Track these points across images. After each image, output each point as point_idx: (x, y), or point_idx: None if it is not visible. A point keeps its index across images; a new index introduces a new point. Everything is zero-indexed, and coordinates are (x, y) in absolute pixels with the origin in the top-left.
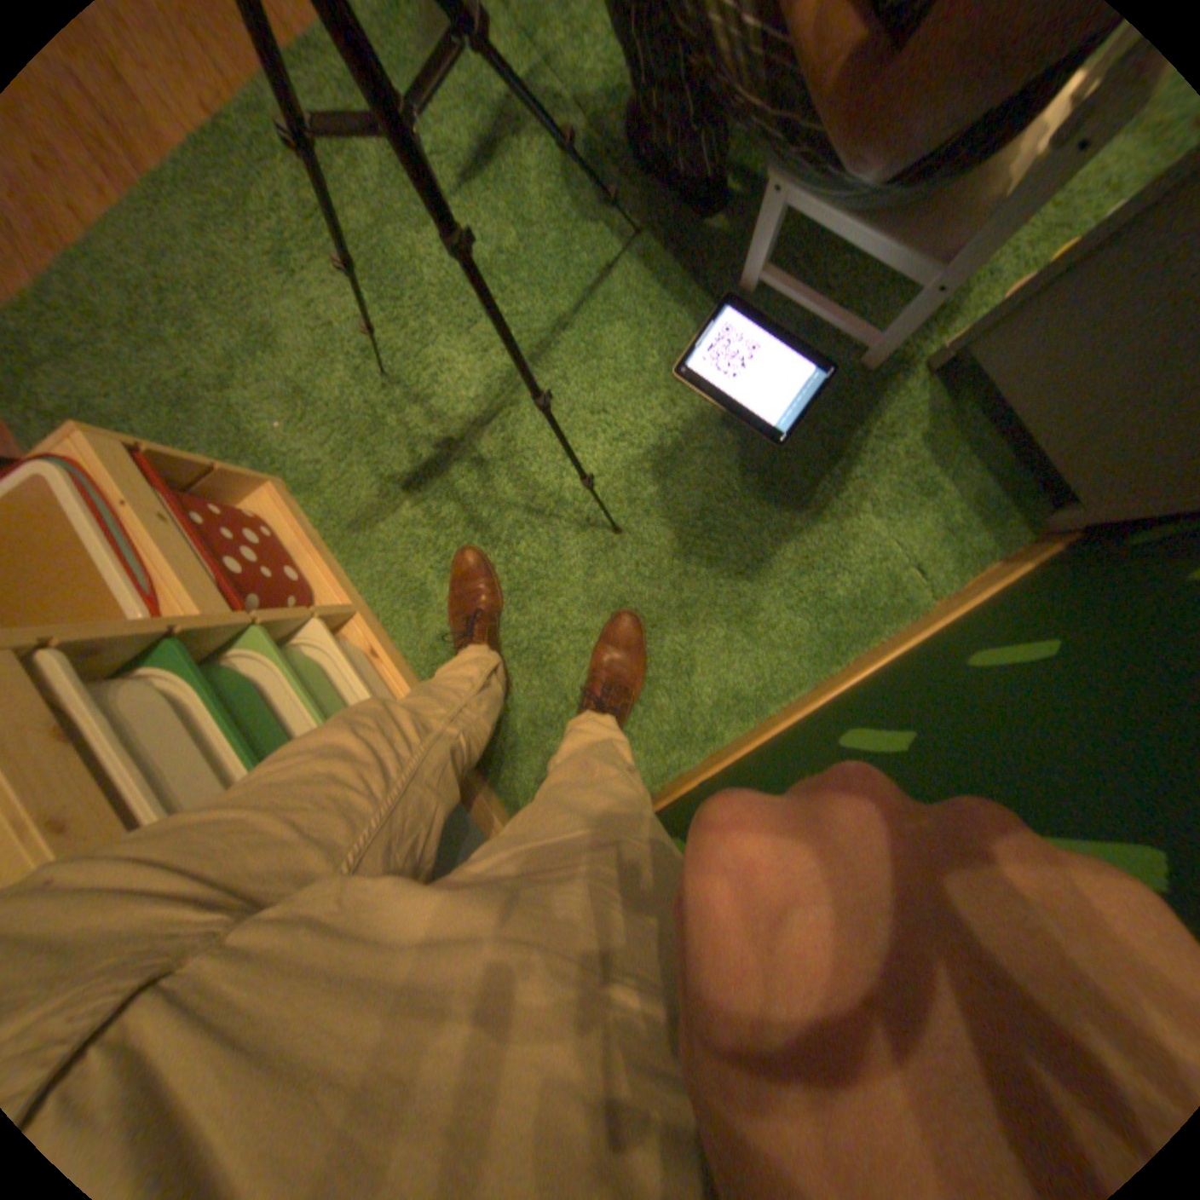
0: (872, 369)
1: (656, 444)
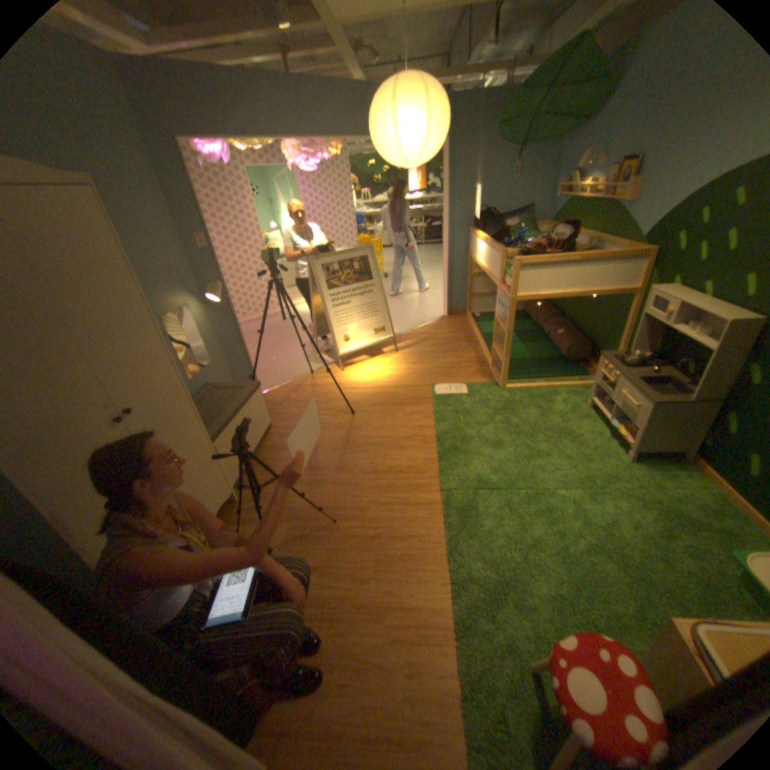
0: (629, 472)
1: (645, 524)
